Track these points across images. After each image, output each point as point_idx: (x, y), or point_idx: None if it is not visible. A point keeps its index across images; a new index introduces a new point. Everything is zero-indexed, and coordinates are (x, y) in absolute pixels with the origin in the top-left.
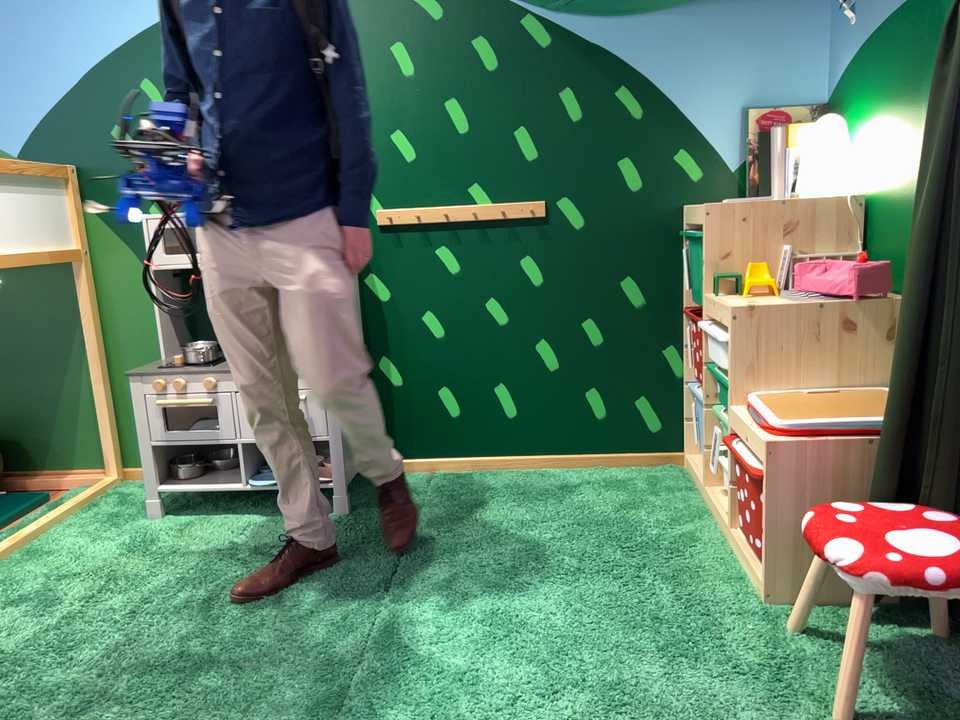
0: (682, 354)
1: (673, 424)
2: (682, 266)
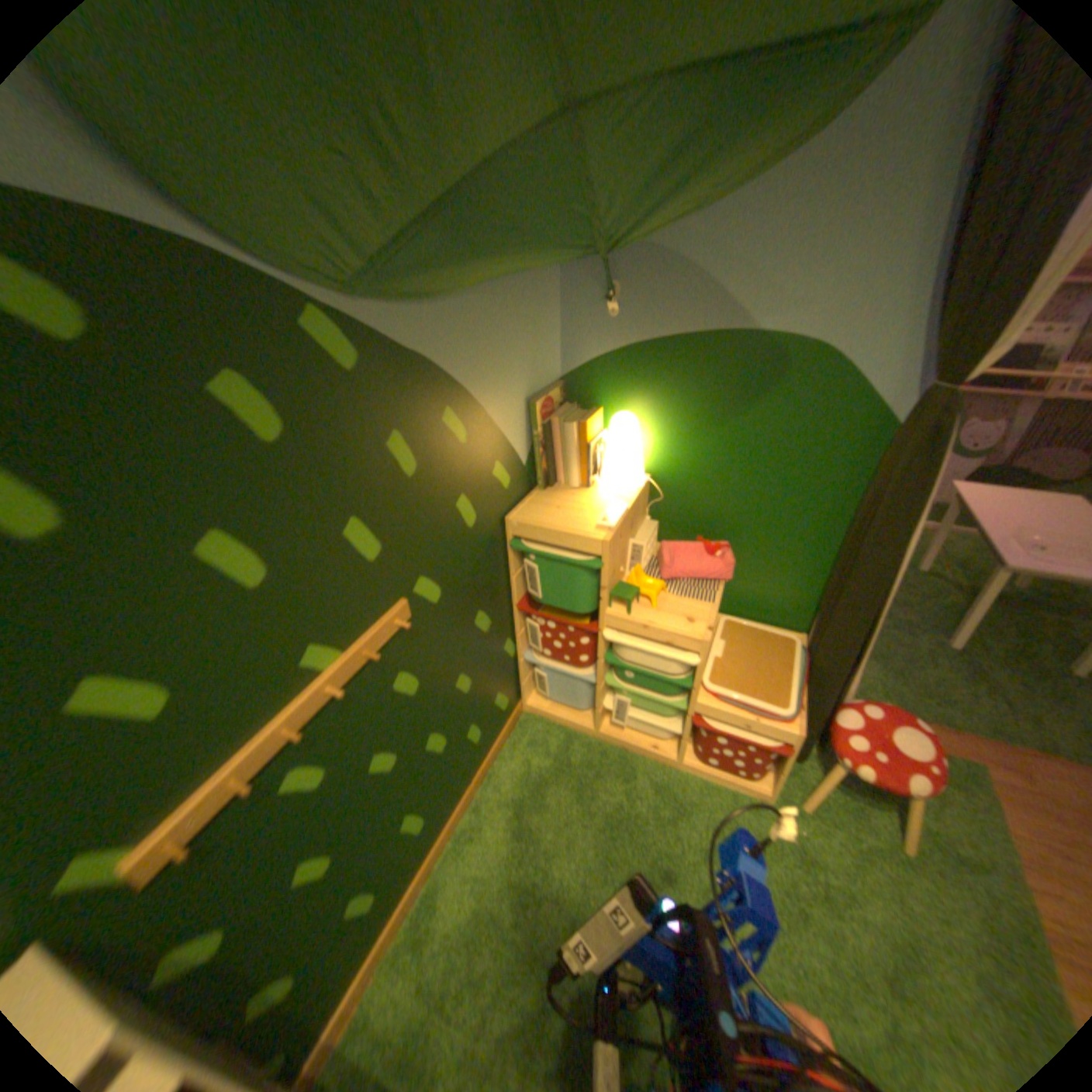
0: (516, 639)
1: (514, 691)
2: (510, 571)
